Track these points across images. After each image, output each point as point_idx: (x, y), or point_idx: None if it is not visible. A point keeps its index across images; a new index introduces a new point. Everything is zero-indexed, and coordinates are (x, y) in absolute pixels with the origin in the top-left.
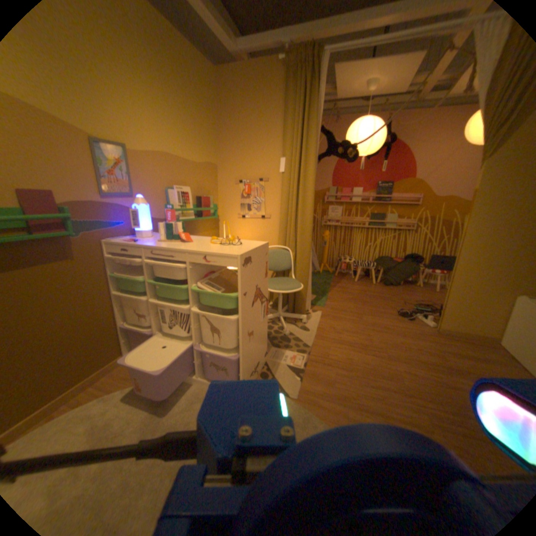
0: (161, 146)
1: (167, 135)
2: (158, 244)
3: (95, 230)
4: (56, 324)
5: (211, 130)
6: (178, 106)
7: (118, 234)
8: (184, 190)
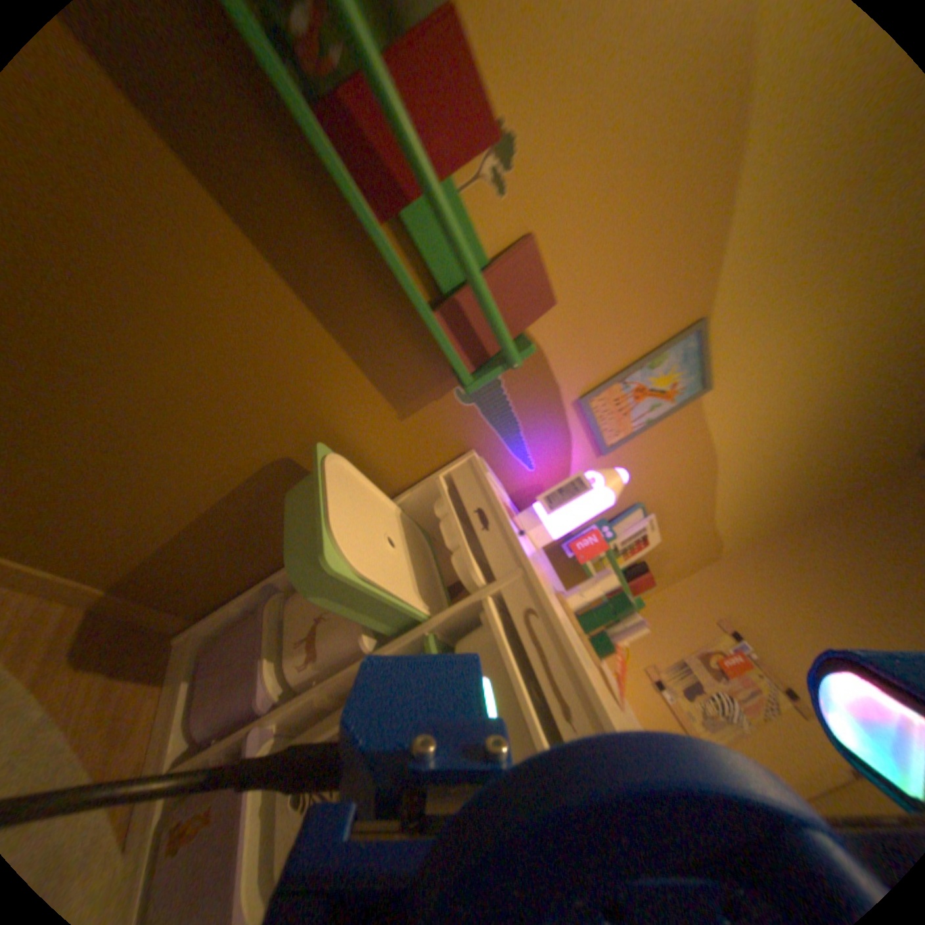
0: (730, 455)
1: (758, 454)
2: (560, 614)
3: (493, 431)
4: (213, 469)
5: (792, 518)
6: (822, 442)
7: (501, 477)
8: (652, 540)
